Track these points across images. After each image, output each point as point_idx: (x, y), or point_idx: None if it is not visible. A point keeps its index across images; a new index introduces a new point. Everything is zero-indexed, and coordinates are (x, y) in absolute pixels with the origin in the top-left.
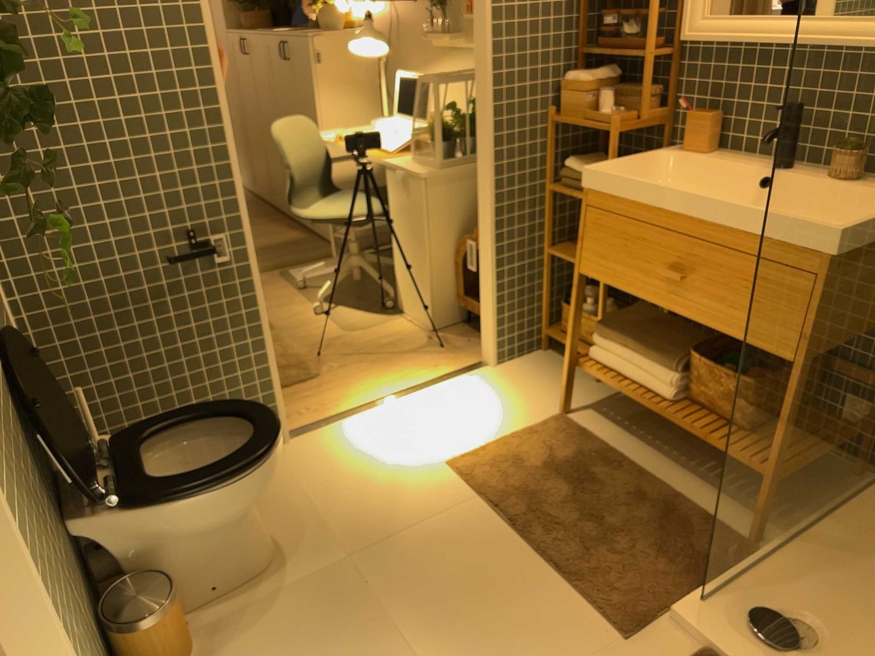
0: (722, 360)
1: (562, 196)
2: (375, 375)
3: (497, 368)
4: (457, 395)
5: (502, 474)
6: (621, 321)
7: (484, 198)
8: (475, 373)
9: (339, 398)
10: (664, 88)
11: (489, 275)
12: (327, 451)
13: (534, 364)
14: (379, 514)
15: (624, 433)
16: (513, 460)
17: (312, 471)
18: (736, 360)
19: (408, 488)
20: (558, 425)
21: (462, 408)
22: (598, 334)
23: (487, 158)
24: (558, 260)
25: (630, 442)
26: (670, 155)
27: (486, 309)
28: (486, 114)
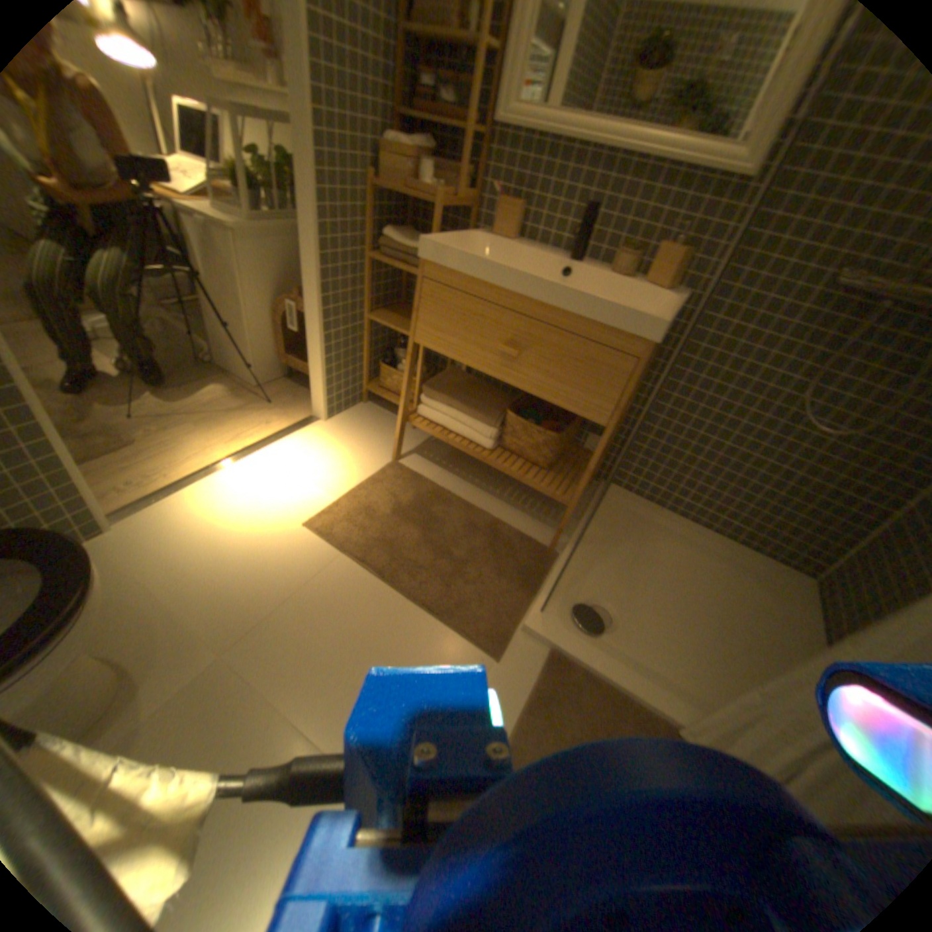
0: (521, 414)
1: (379, 264)
2: (205, 434)
3: (329, 419)
4: (296, 449)
5: (355, 524)
6: (440, 382)
7: (307, 257)
8: (308, 426)
9: (167, 464)
10: (473, 167)
11: (317, 338)
12: (163, 529)
13: (359, 415)
14: (240, 592)
15: (445, 472)
16: (362, 509)
17: (148, 557)
18: (530, 415)
19: (267, 556)
20: (392, 471)
21: (304, 463)
22: (422, 394)
23: (309, 212)
24: (375, 324)
25: (451, 479)
26: (484, 234)
27: (315, 368)
28: (305, 157)
